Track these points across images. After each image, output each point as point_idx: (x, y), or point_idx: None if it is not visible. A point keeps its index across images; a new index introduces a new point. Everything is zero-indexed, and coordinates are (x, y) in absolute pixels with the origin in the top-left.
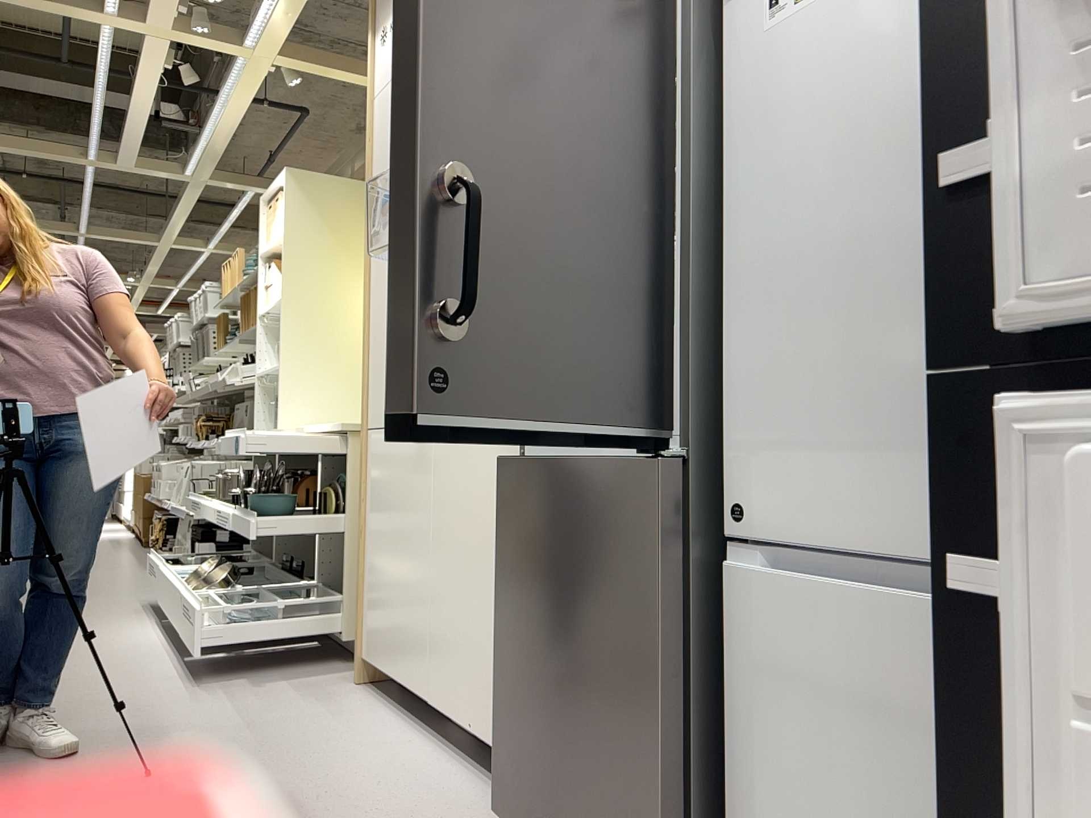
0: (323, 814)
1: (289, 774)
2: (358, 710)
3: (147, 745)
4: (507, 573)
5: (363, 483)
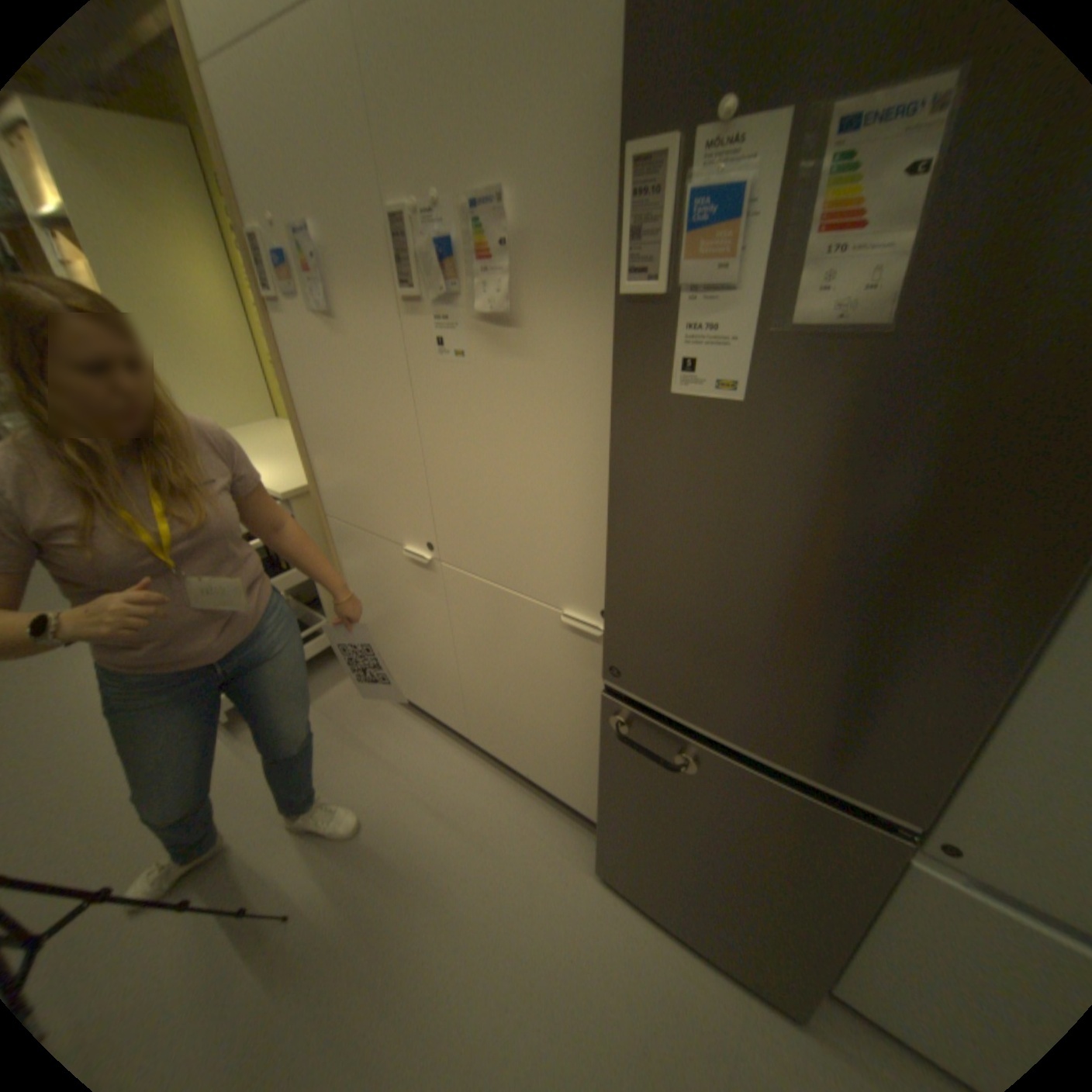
0: (464, 908)
1: (402, 856)
2: (396, 731)
3: (248, 859)
4: (620, 774)
5: (337, 560)
